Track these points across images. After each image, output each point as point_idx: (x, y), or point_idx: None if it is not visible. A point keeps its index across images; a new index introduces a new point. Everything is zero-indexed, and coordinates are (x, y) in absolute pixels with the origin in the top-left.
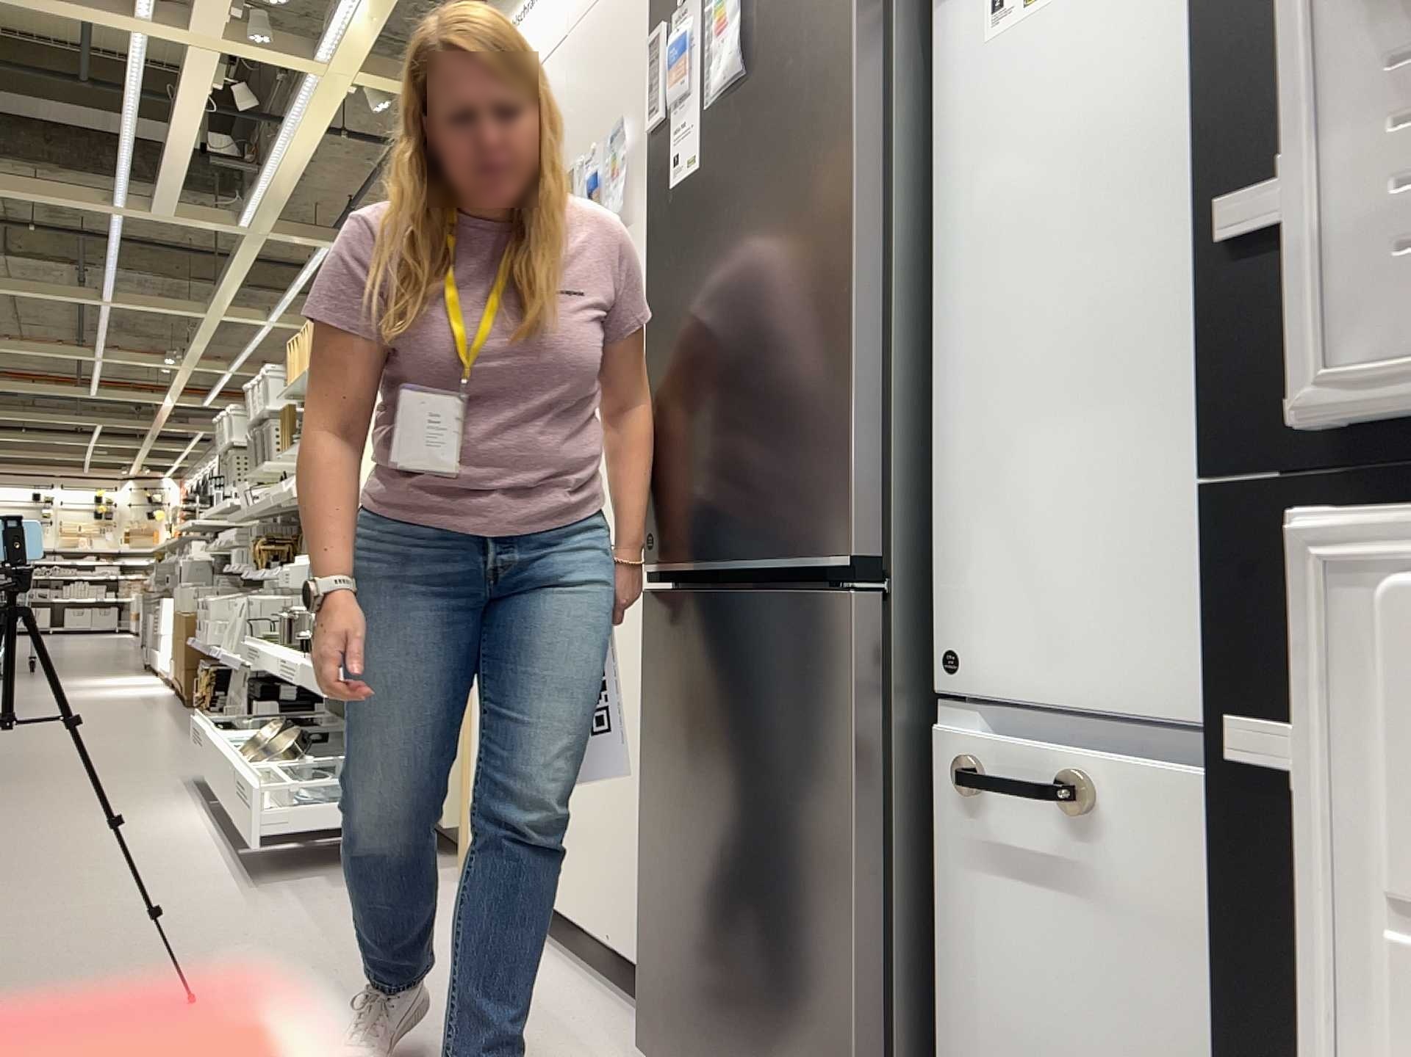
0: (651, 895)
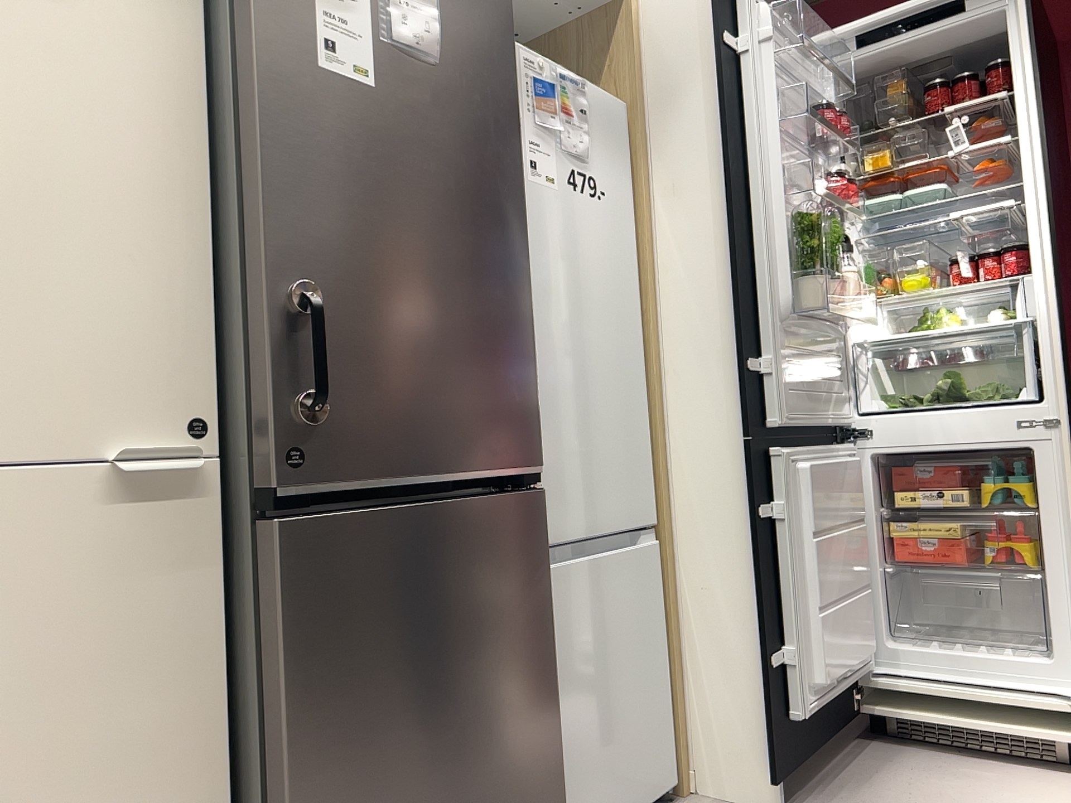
0: None
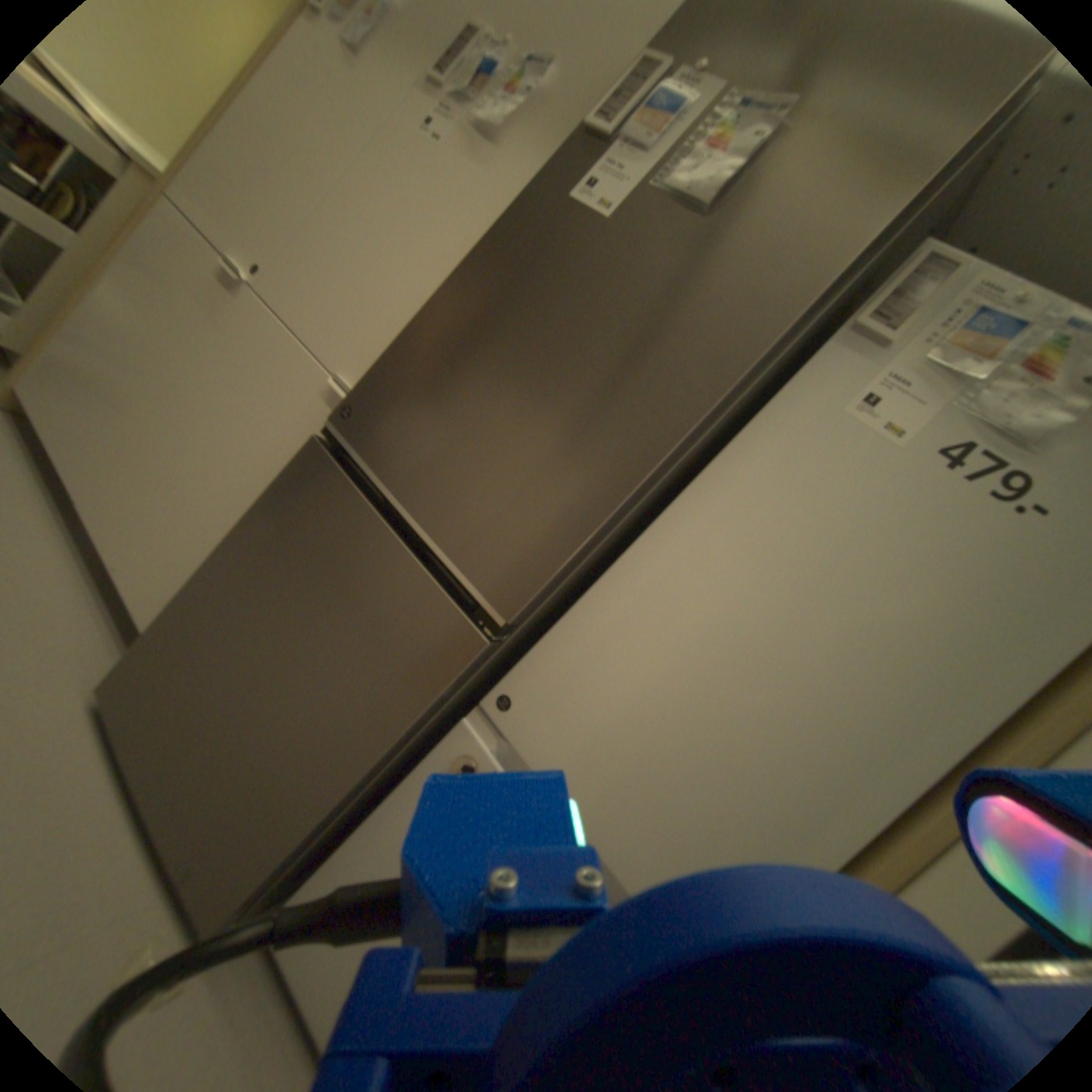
0: (174, 618)
